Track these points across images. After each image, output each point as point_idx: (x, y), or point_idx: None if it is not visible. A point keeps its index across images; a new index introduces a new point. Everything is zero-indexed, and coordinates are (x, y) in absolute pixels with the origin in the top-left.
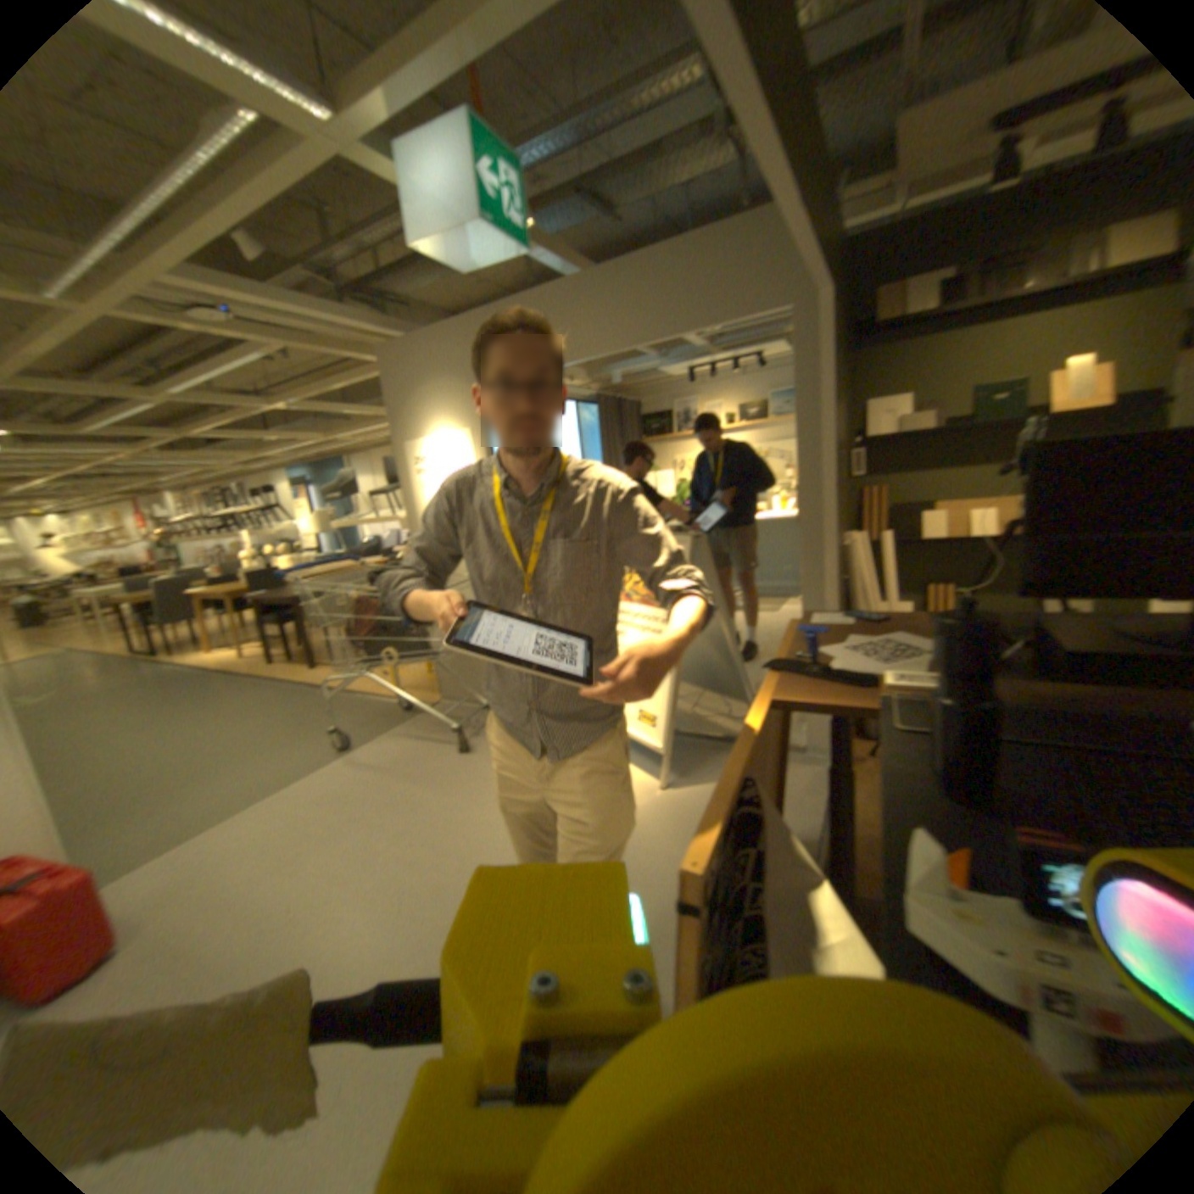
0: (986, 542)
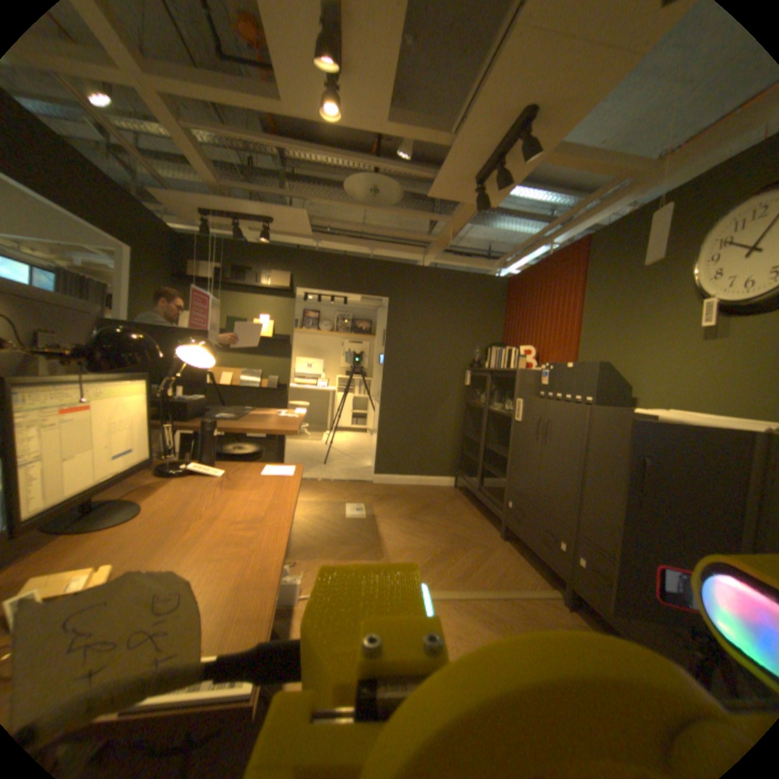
0: (225, 384)
